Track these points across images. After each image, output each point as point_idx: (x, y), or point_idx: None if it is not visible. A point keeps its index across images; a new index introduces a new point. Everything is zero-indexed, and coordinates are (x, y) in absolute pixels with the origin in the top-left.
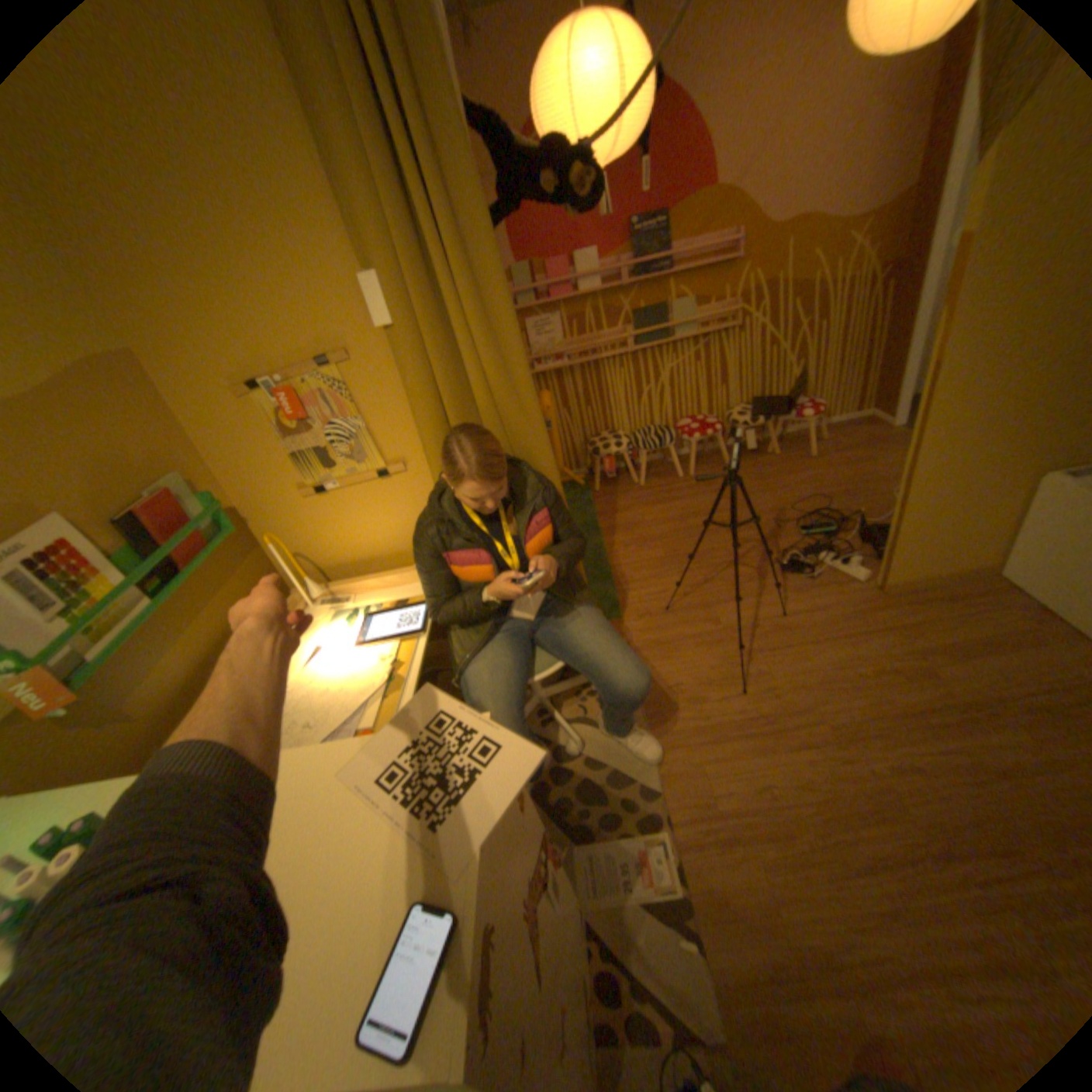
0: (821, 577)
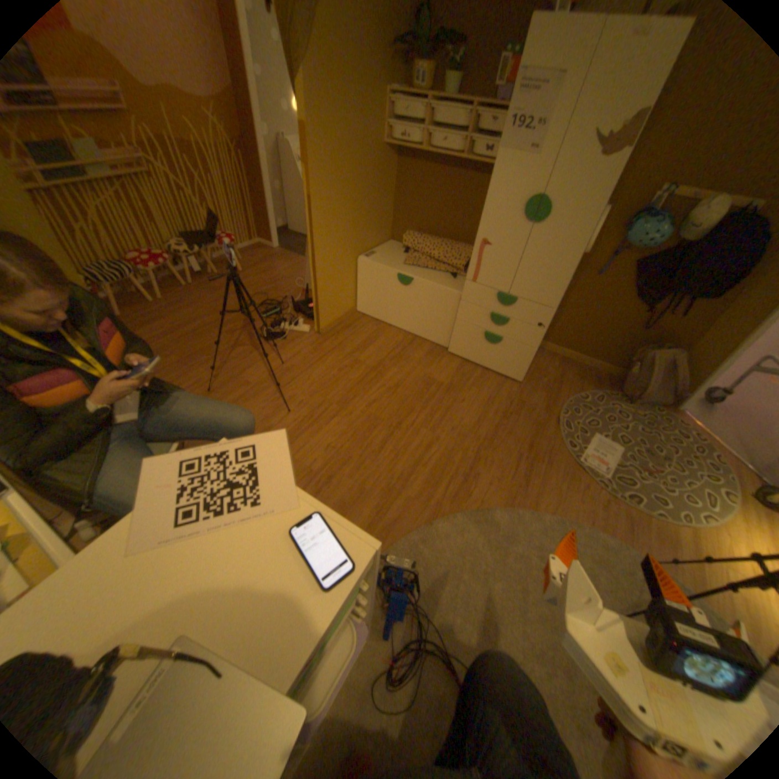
0: (288, 338)
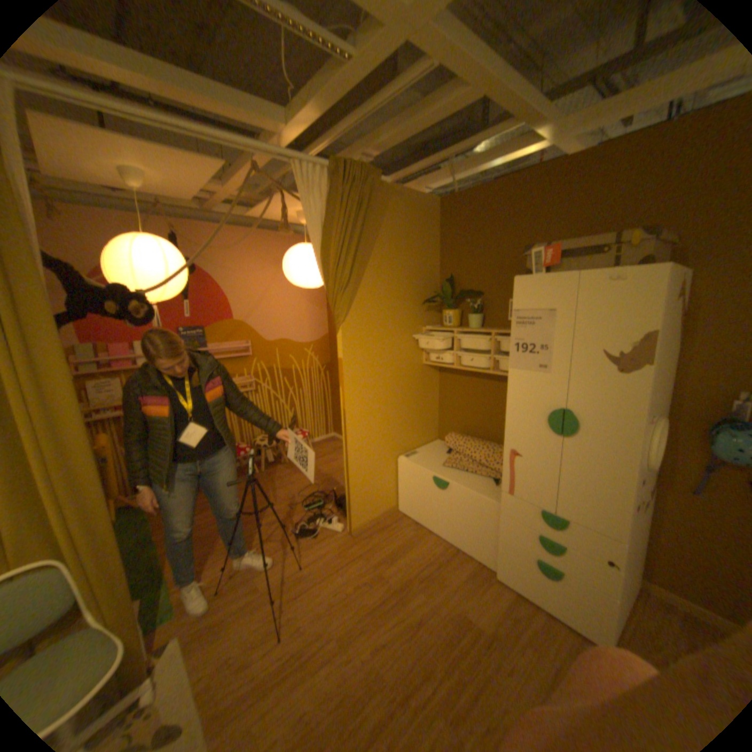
0: (320, 536)
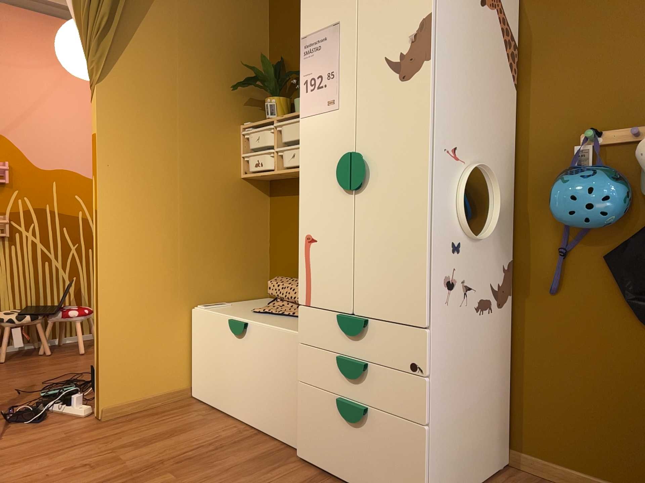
0: (45, 420)
